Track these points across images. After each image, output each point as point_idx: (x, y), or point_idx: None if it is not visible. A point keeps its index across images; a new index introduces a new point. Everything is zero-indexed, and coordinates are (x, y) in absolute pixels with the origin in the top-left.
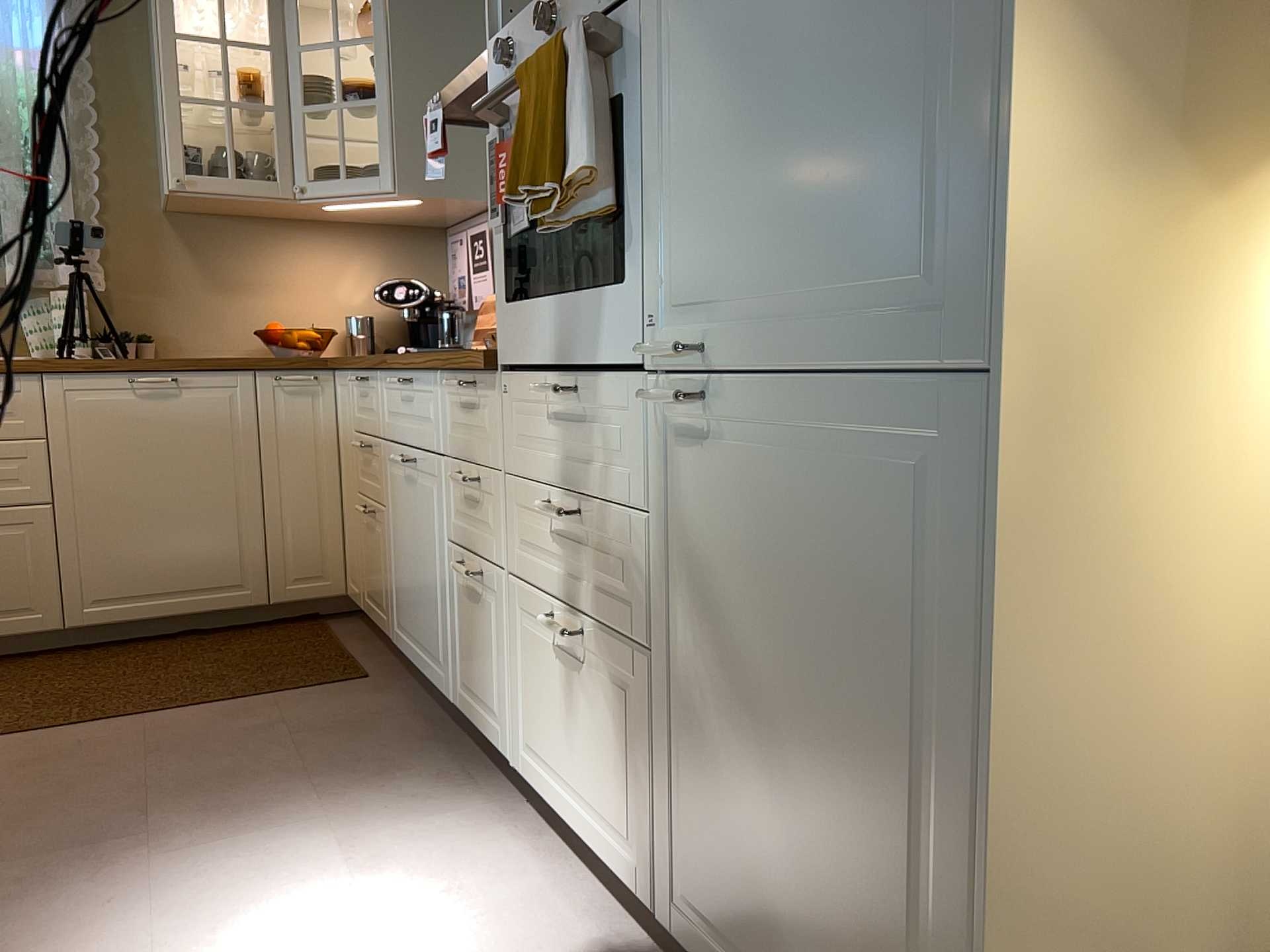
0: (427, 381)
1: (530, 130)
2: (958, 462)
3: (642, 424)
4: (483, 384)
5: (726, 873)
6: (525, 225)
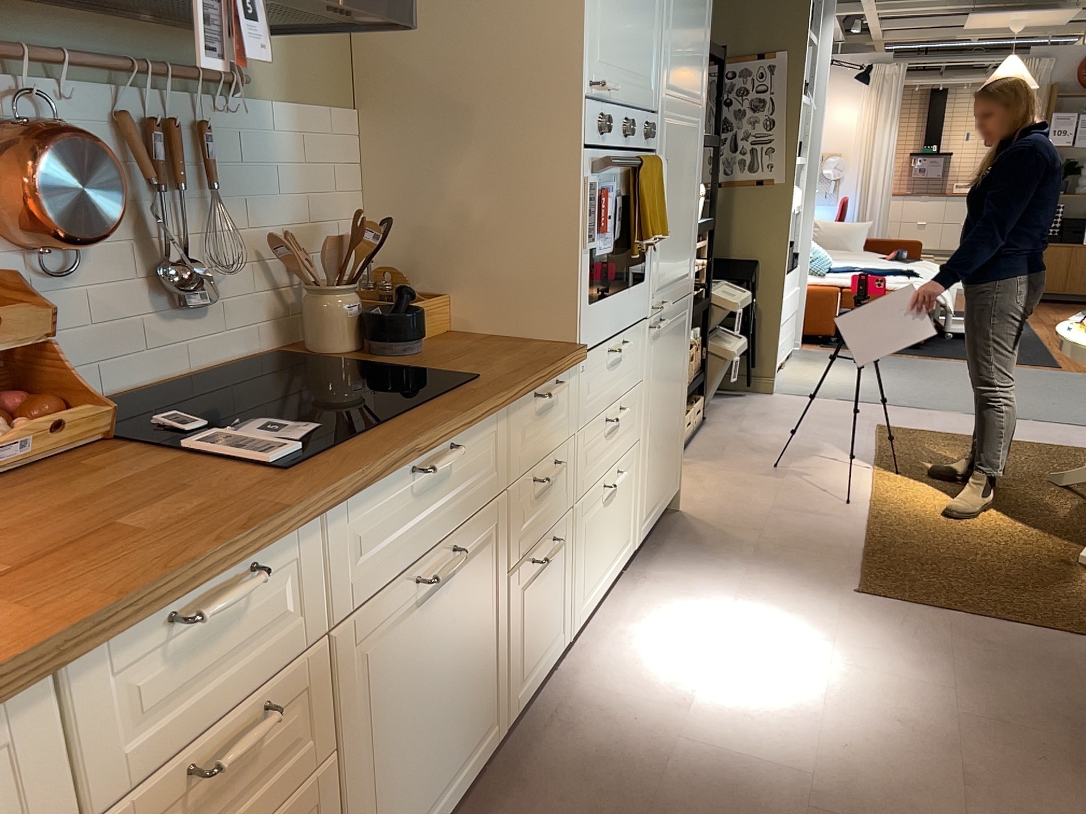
0: (485, 424)
1: (651, 204)
2: (686, 314)
3: (642, 342)
4: (564, 377)
5: (652, 483)
6: (608, 251)
